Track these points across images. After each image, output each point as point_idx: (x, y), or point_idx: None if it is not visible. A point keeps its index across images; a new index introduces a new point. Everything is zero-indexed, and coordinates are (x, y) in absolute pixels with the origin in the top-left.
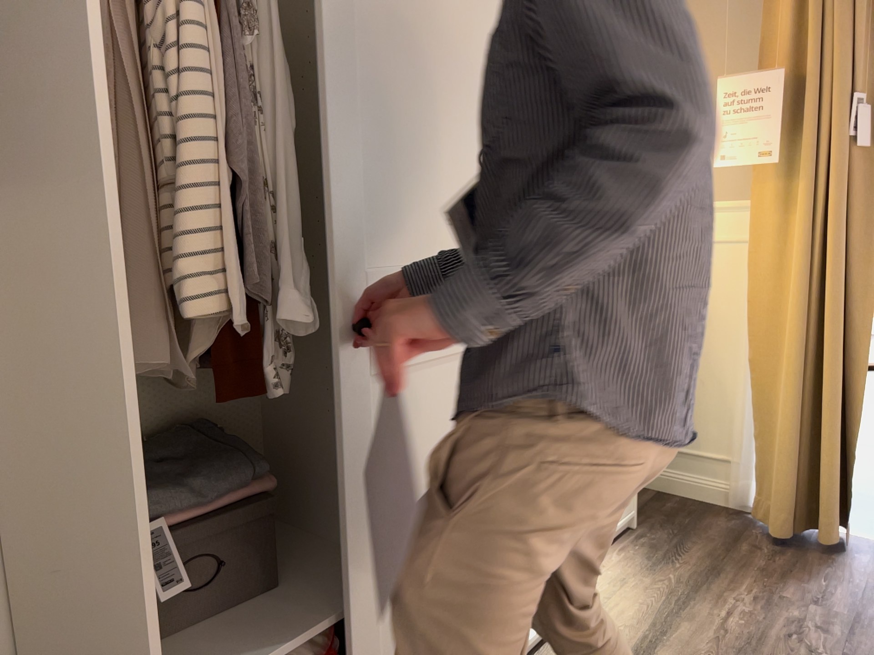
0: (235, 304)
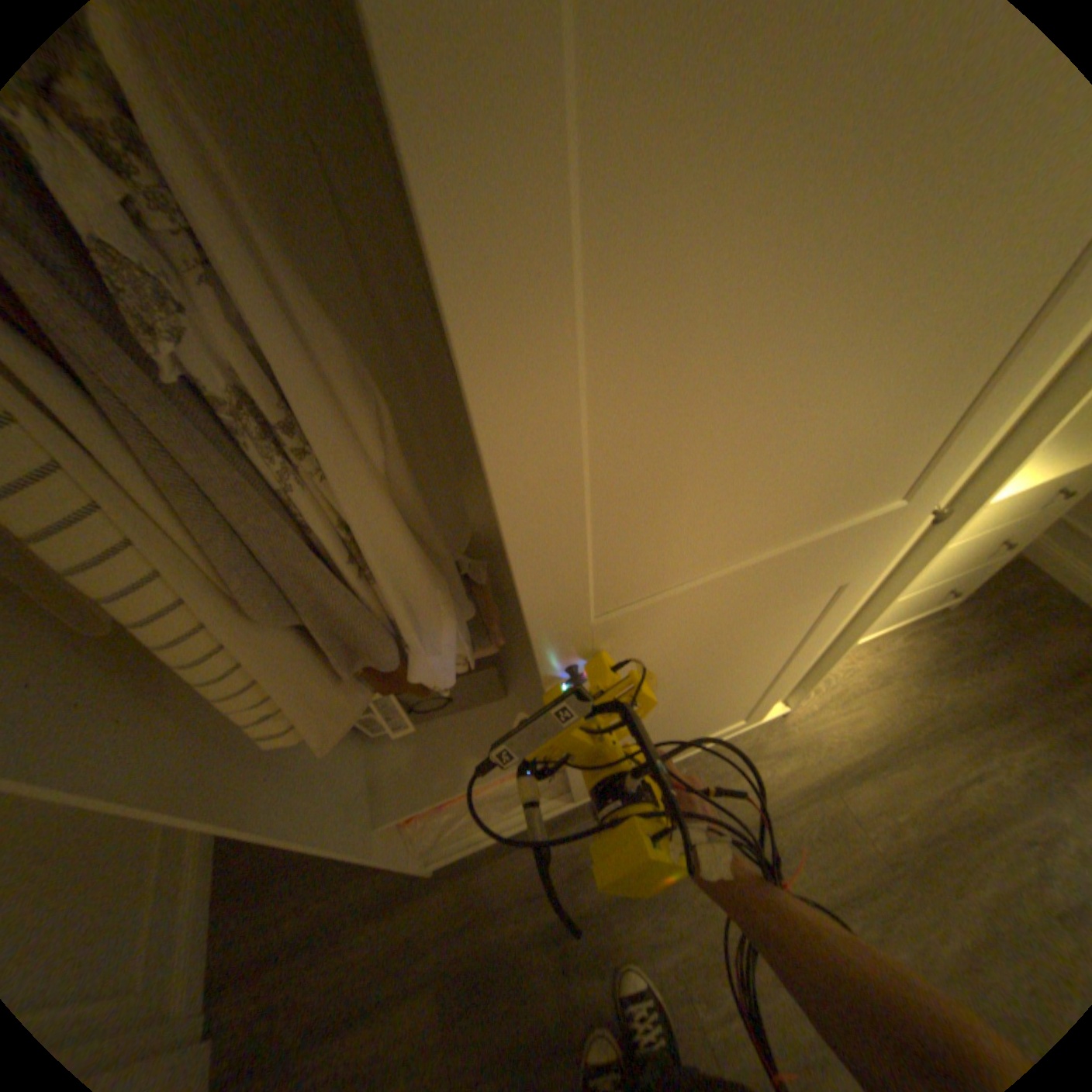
0: (307, 746)
